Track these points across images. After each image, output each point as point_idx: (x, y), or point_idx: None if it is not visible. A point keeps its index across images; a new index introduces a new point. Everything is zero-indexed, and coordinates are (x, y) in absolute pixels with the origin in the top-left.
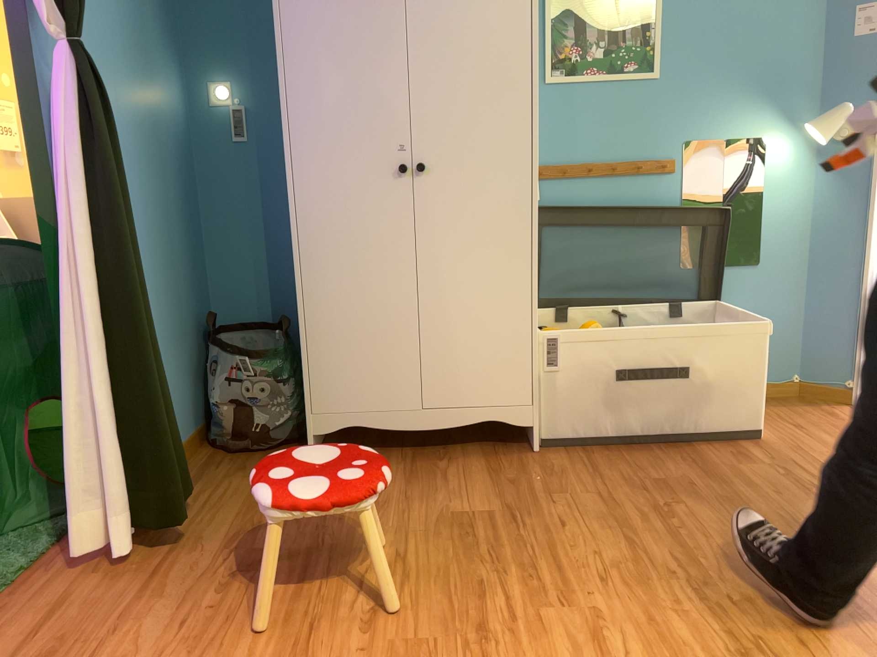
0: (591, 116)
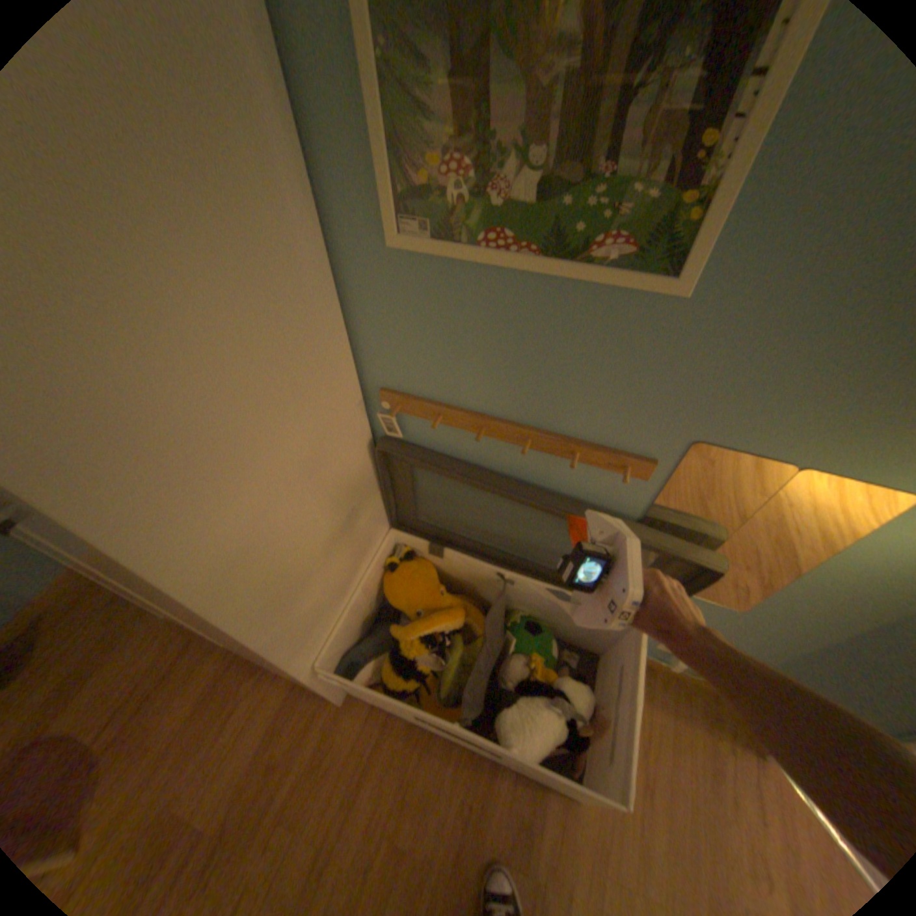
0: (498, 338)
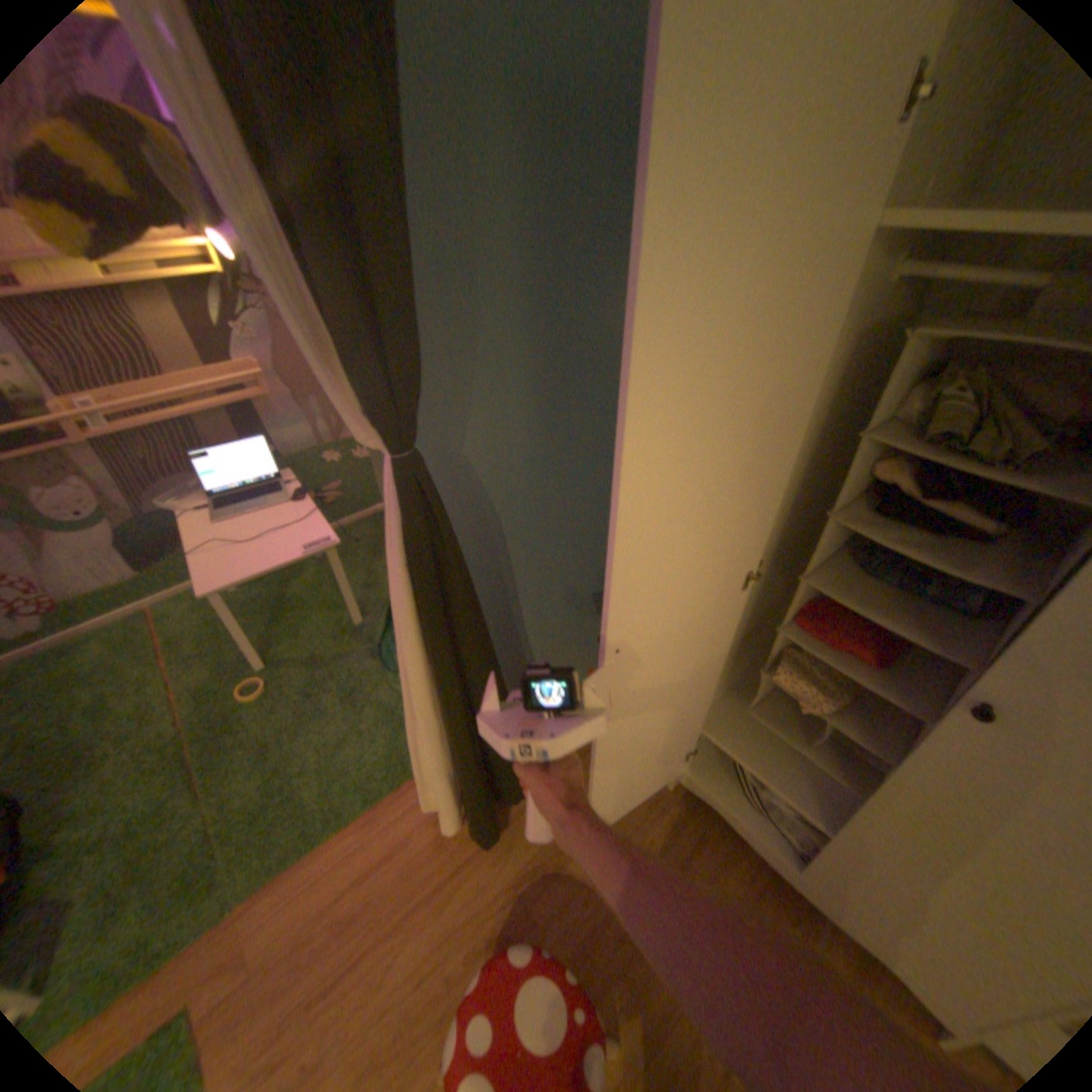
0: None
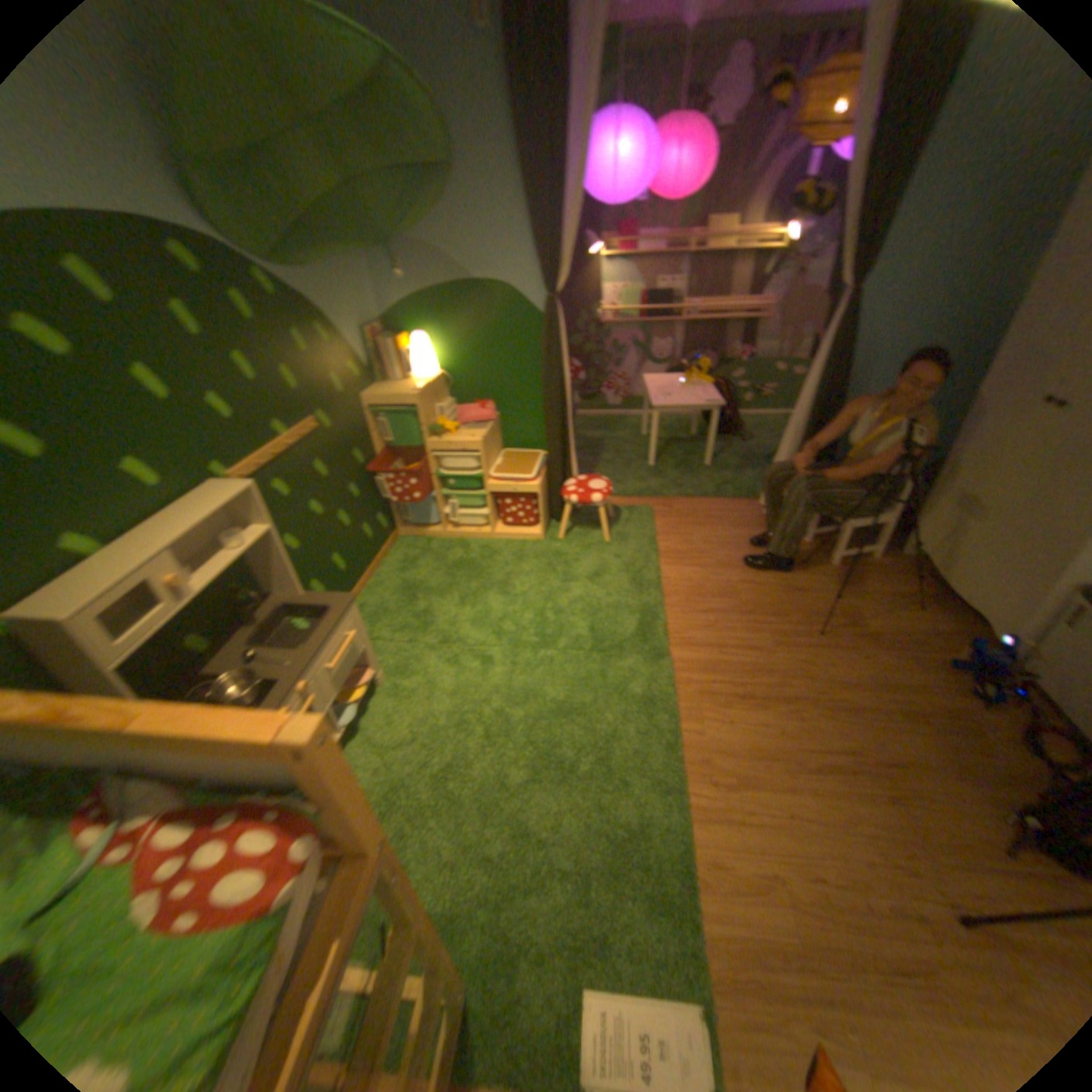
0: None
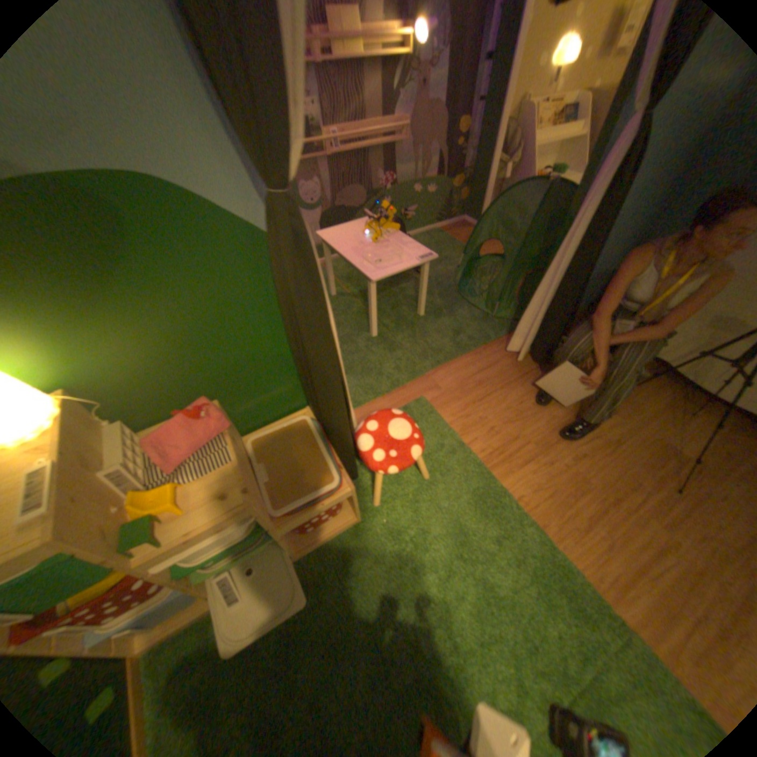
0: None
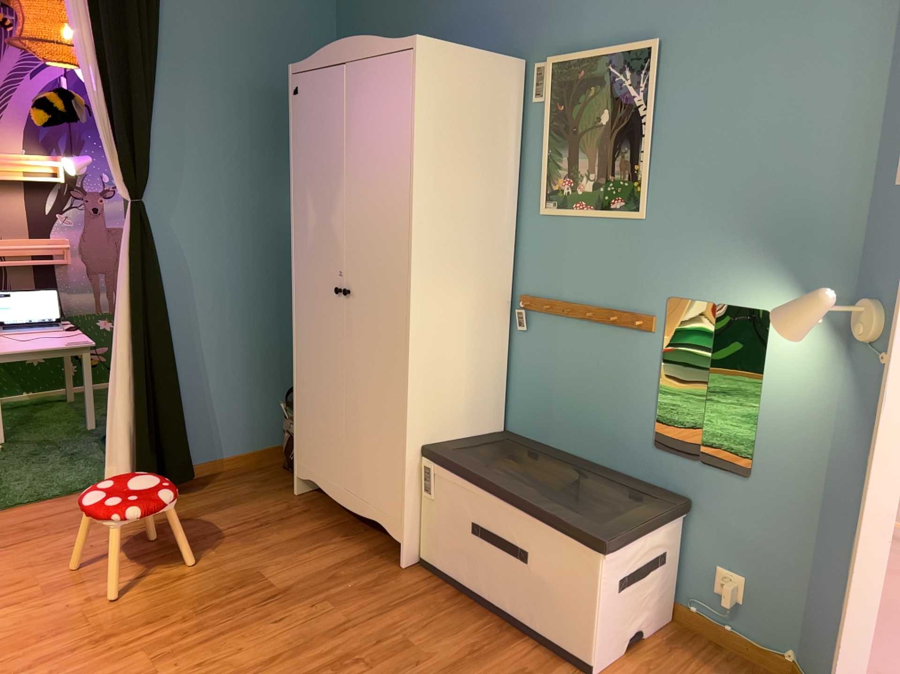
0: (578, 252)
